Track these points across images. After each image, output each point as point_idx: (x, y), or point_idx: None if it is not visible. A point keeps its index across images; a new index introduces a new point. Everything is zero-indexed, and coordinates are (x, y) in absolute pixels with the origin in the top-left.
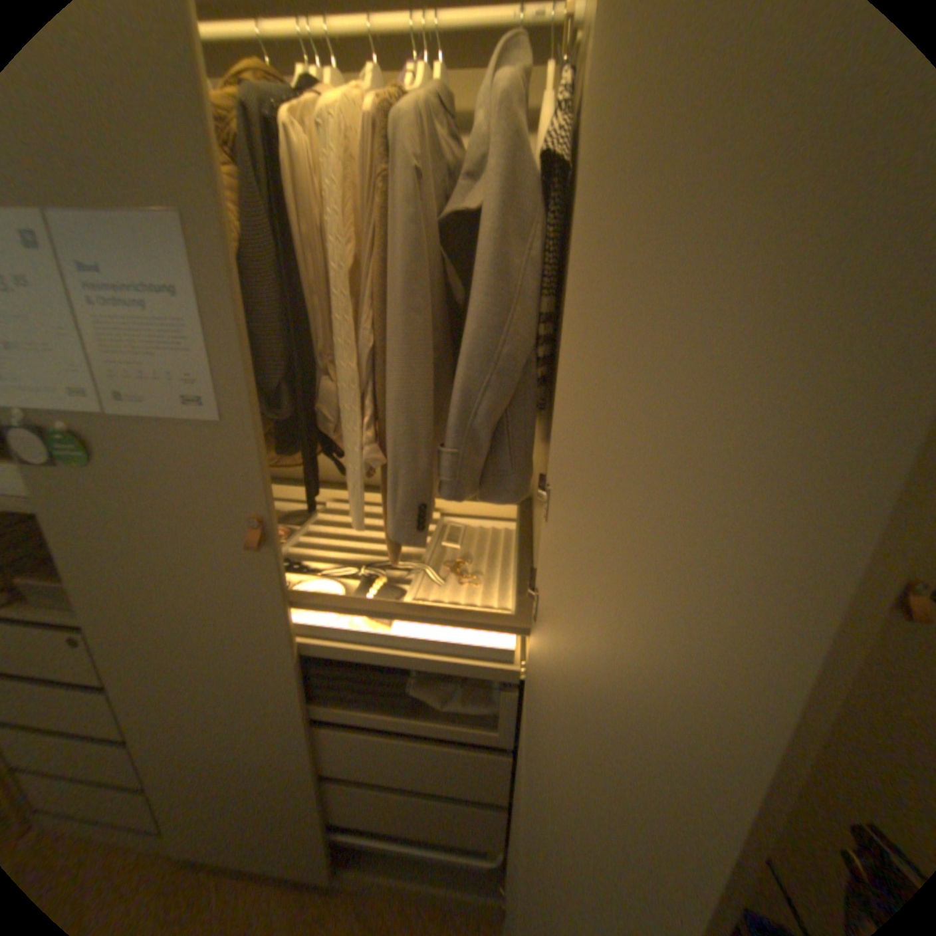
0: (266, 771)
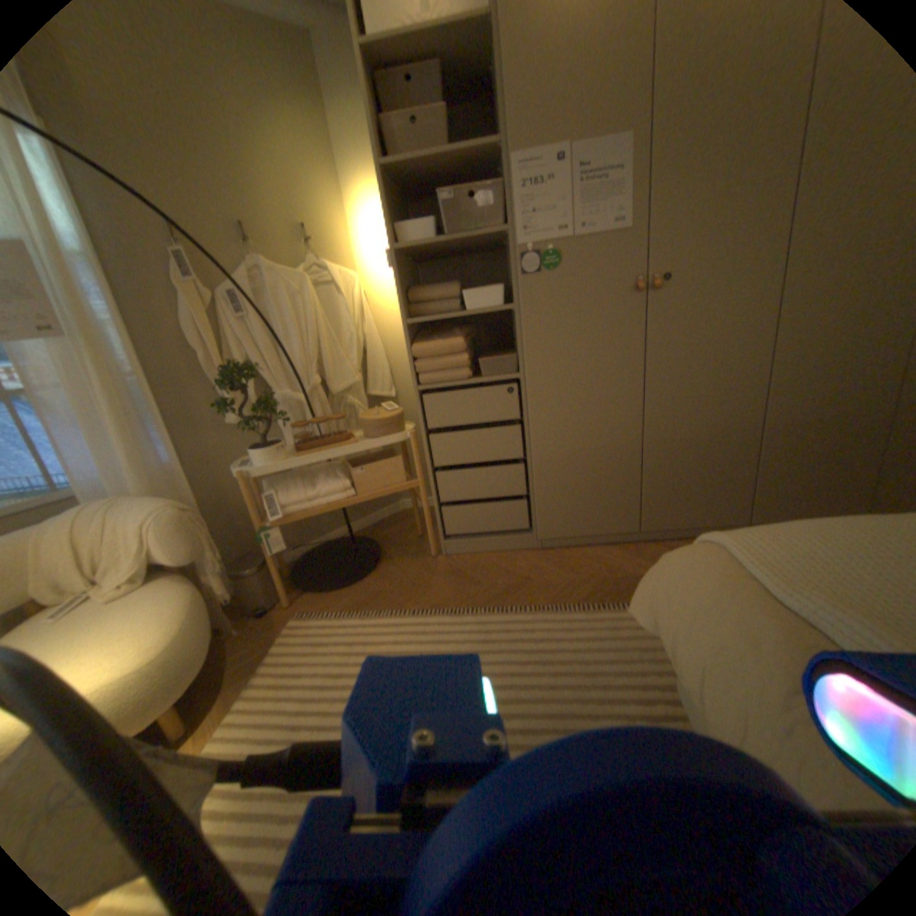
0: (611, 447)
